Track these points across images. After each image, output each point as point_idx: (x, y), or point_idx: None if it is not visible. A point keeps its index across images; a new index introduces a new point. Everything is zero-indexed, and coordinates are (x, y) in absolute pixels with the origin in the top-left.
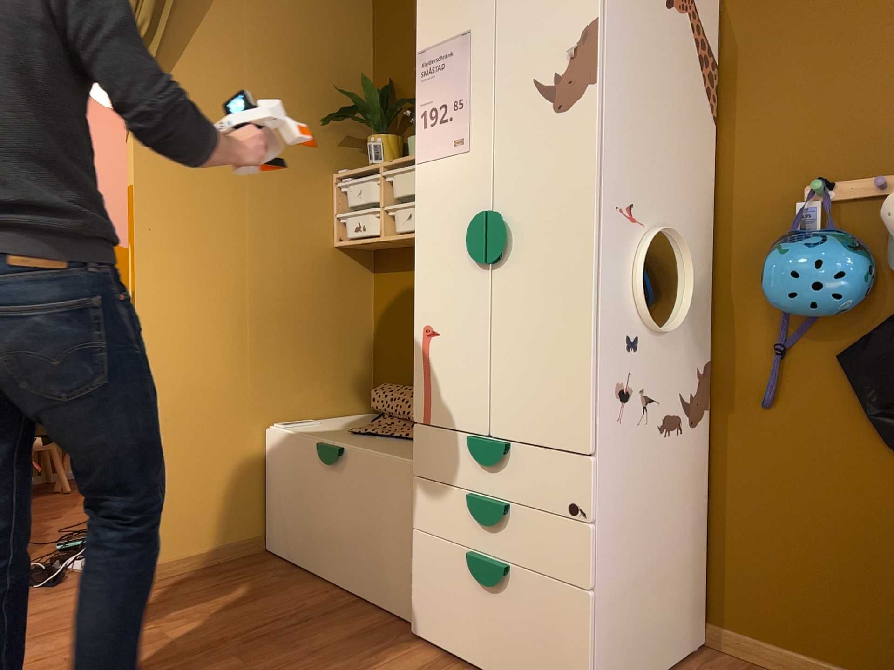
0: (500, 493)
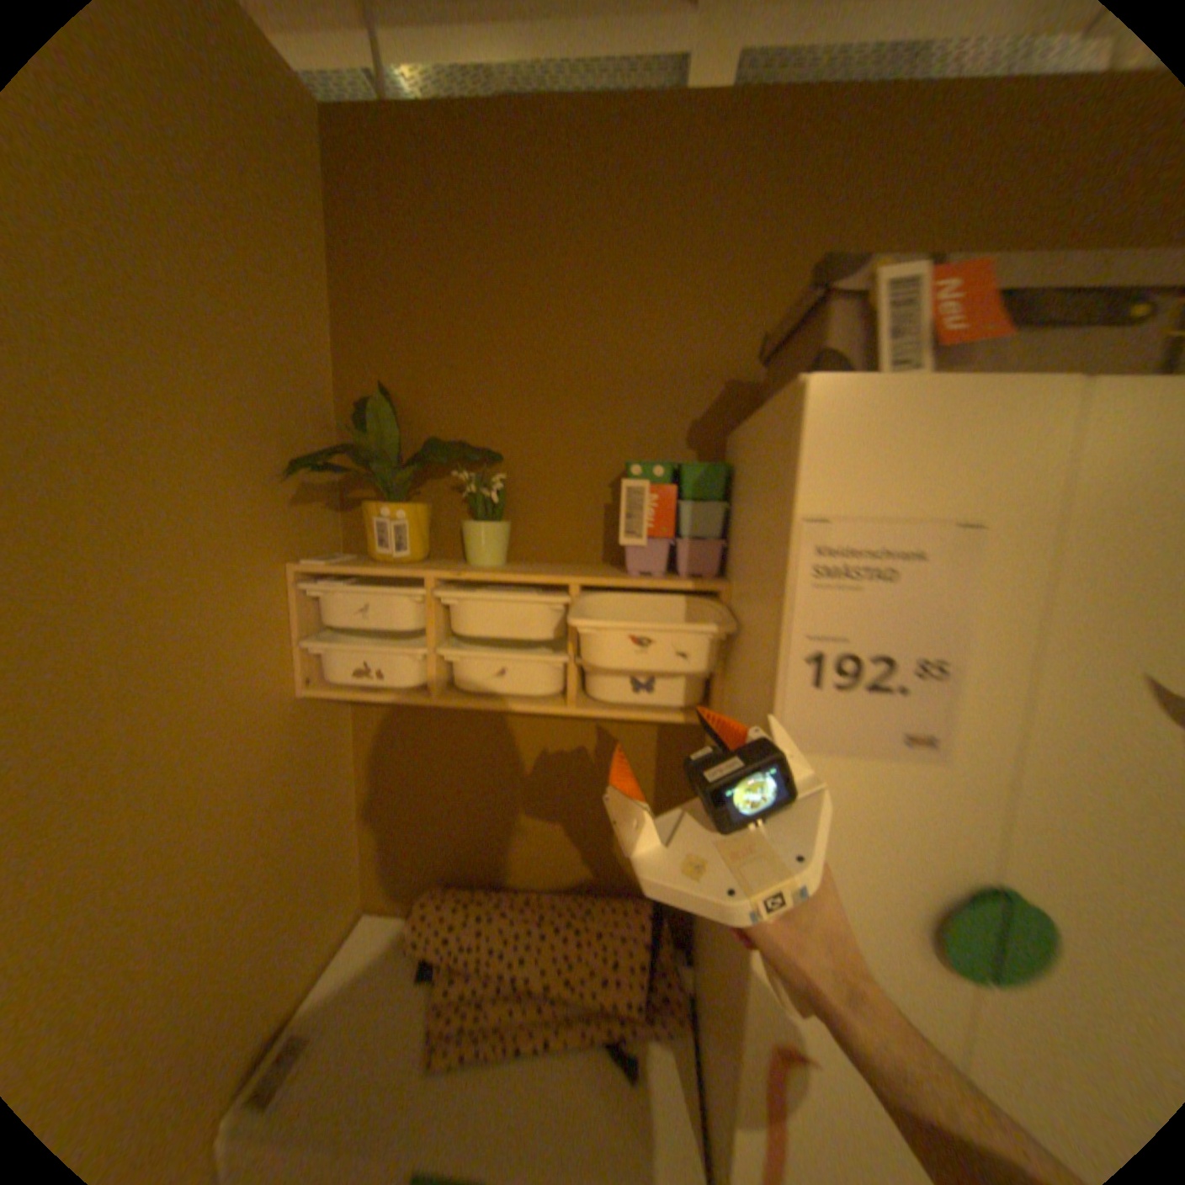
0: None
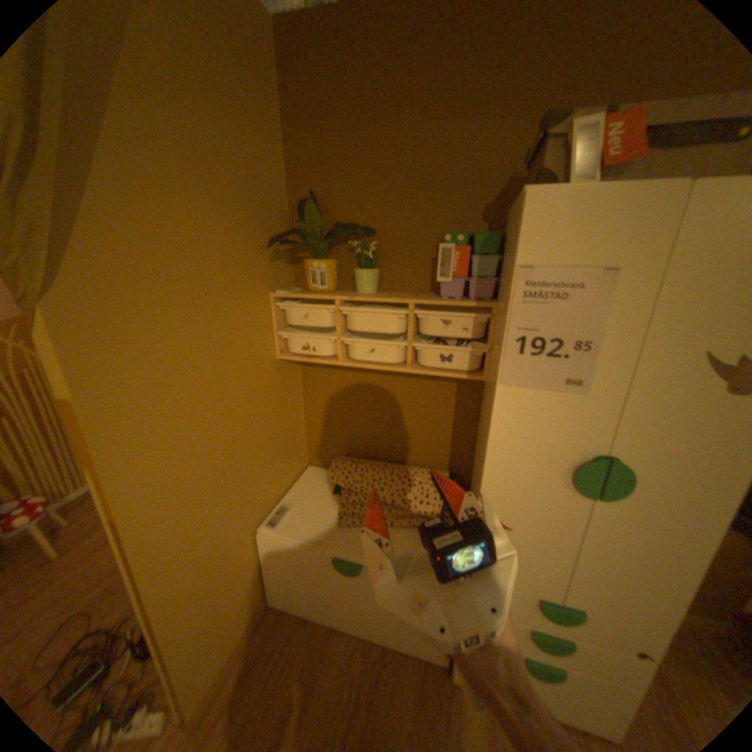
0: (565, 634)
